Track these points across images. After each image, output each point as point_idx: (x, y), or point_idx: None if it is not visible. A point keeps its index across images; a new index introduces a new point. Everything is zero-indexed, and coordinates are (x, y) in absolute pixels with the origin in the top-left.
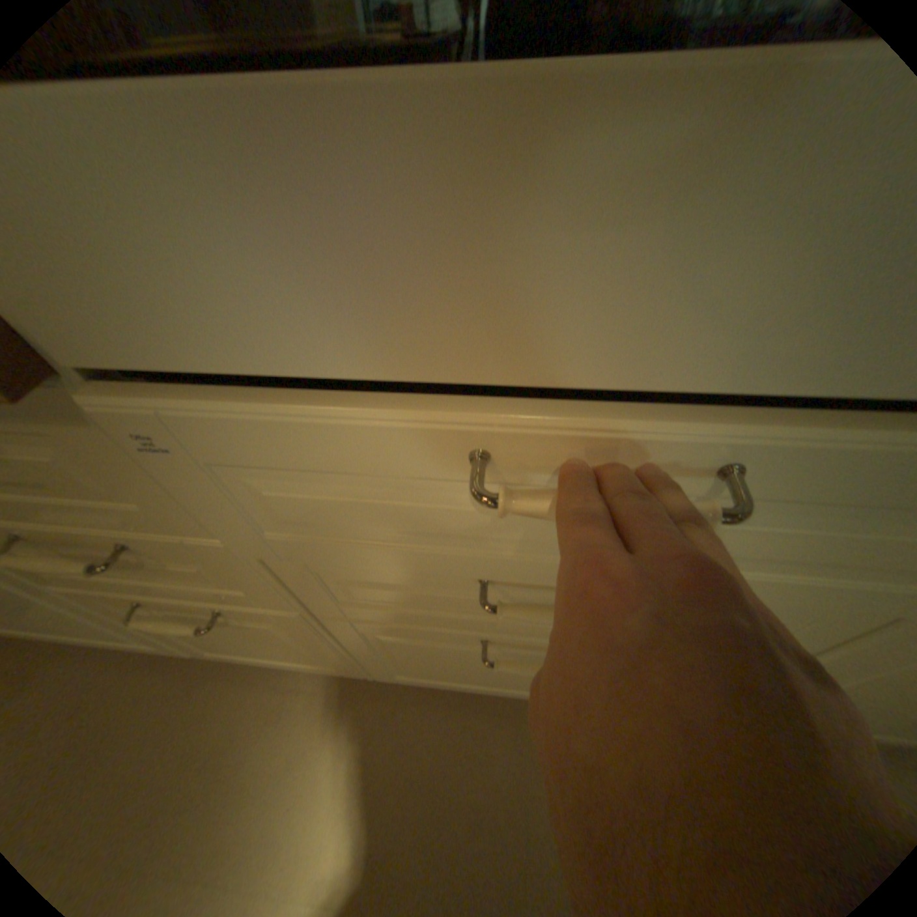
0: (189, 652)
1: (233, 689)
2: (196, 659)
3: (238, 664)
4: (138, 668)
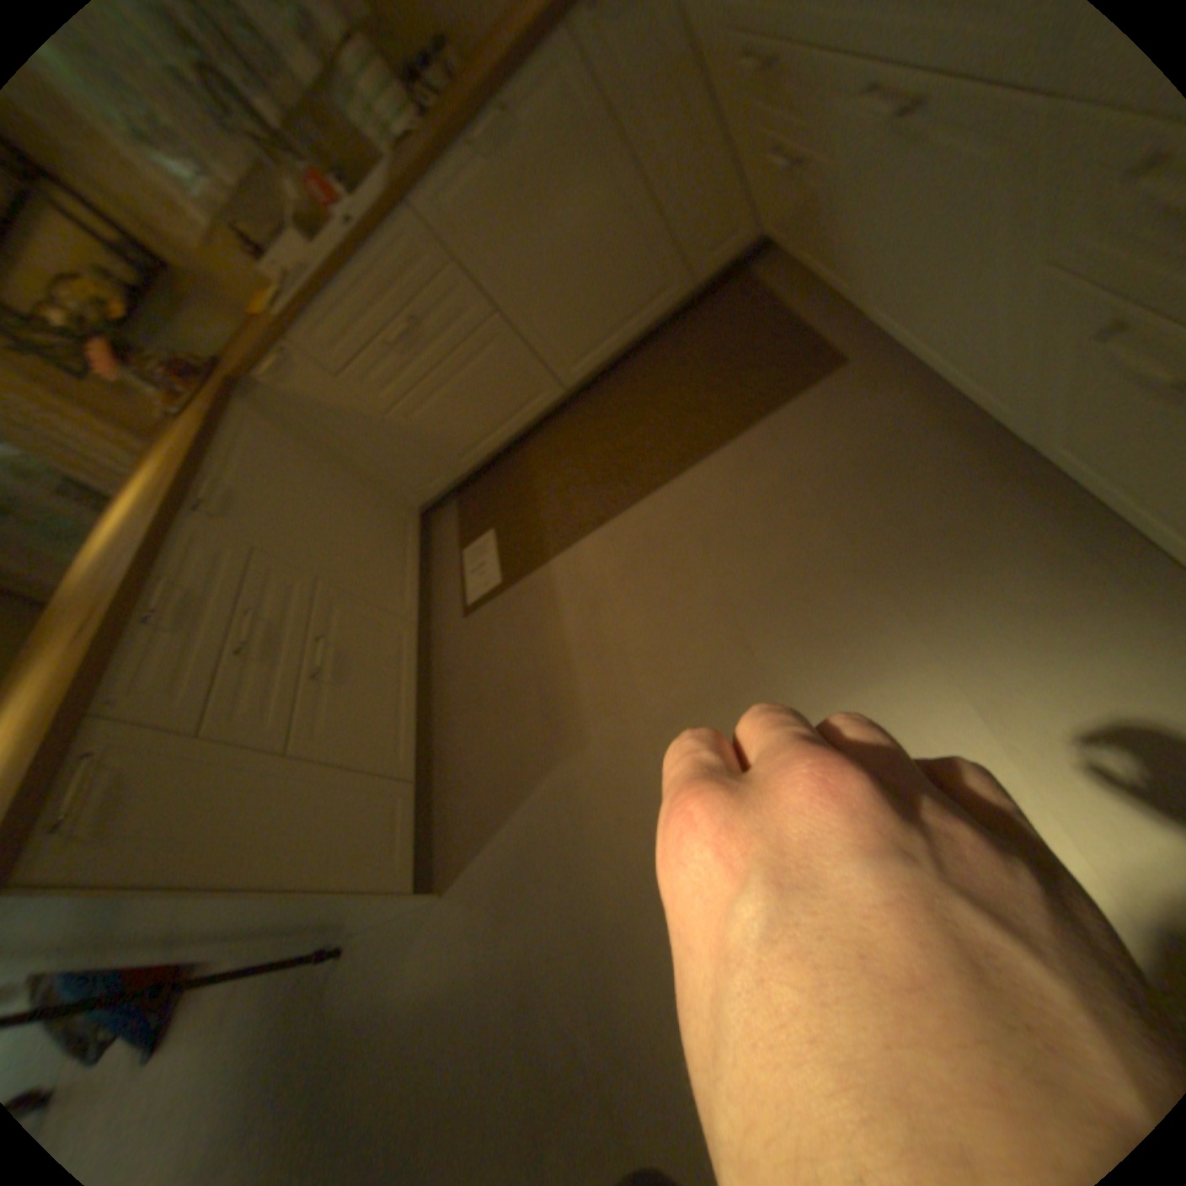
0: (1039, 431)
1: (1035, 502)
2: (1035, 443)
3: (1077, 476)
4: (959, 424)
